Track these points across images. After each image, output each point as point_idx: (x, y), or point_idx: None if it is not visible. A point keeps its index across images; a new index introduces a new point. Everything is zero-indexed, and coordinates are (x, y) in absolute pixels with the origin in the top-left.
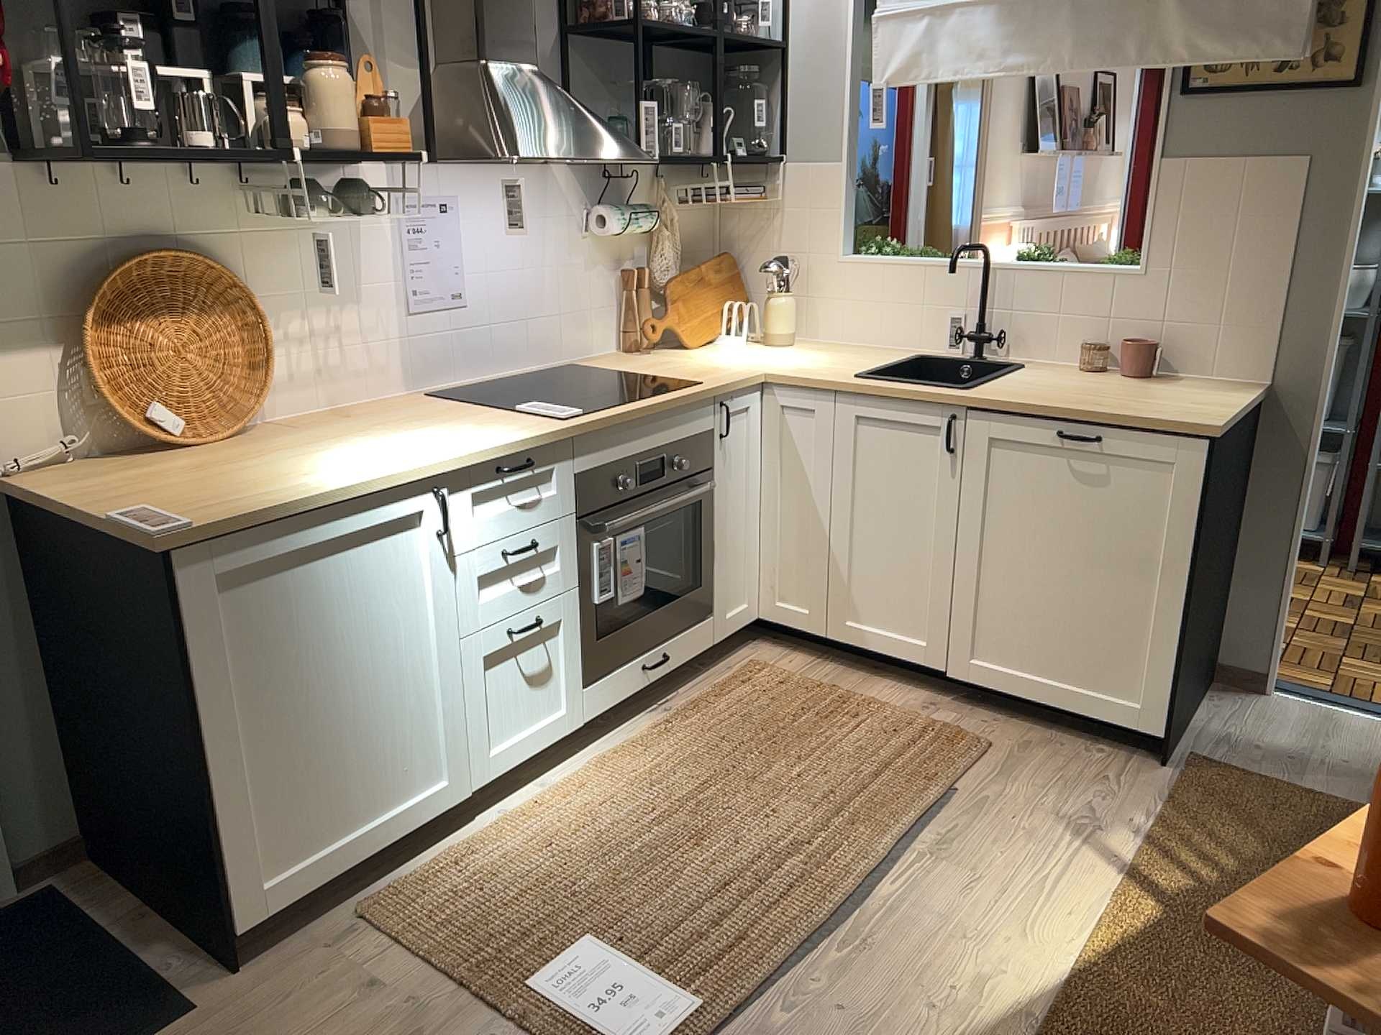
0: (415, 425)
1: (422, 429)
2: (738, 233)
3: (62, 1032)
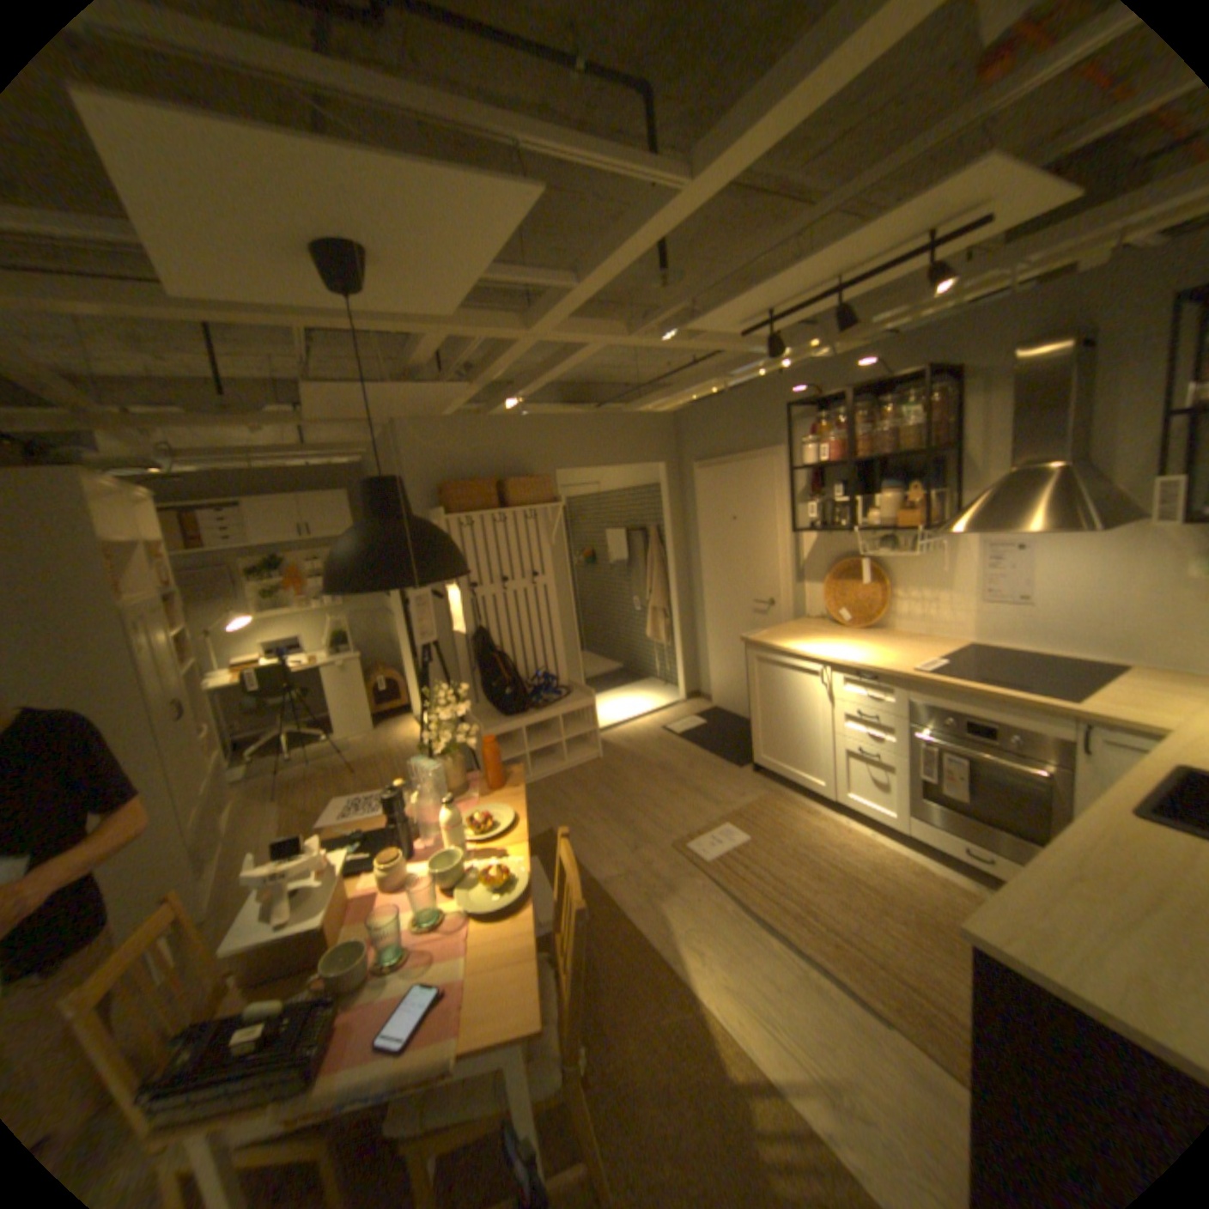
0: (893, 648)
1: (884, 649)
2: None
3: (736, 751)
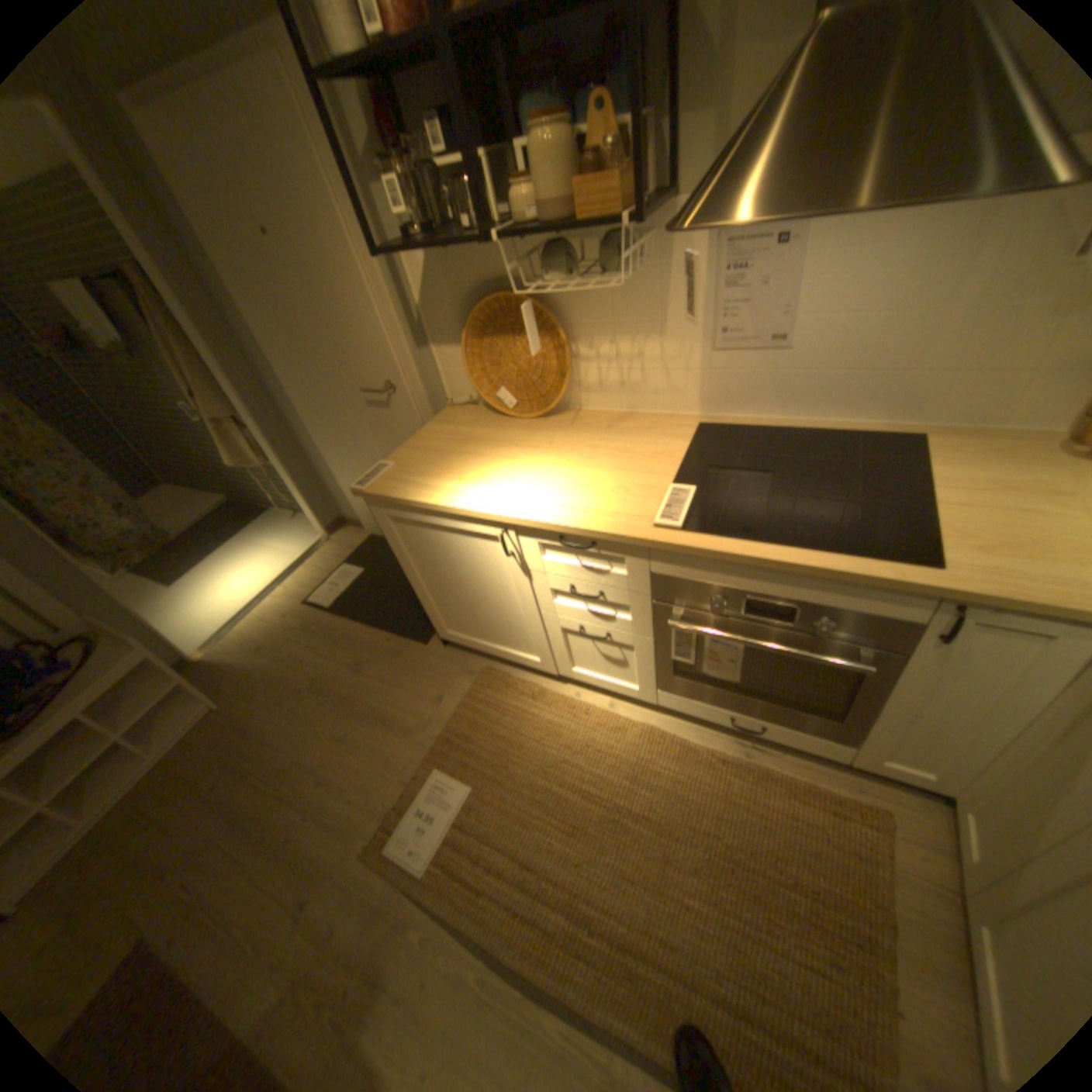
0: (600, 461)
1: (589, 469)
2: None
3: (414, 613)
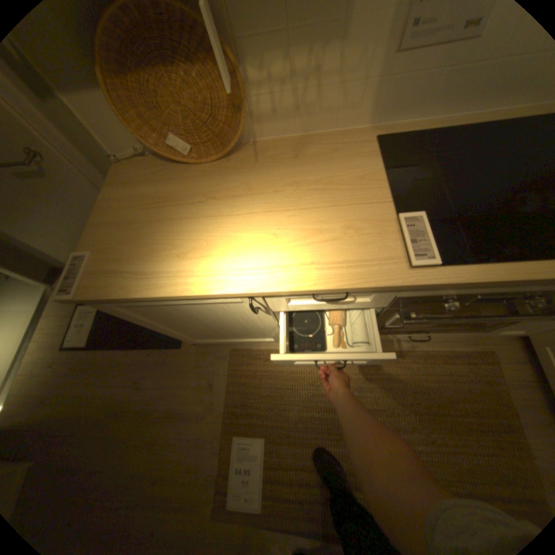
0: (311, 199)
1: (306, 210)
2: None
3: None
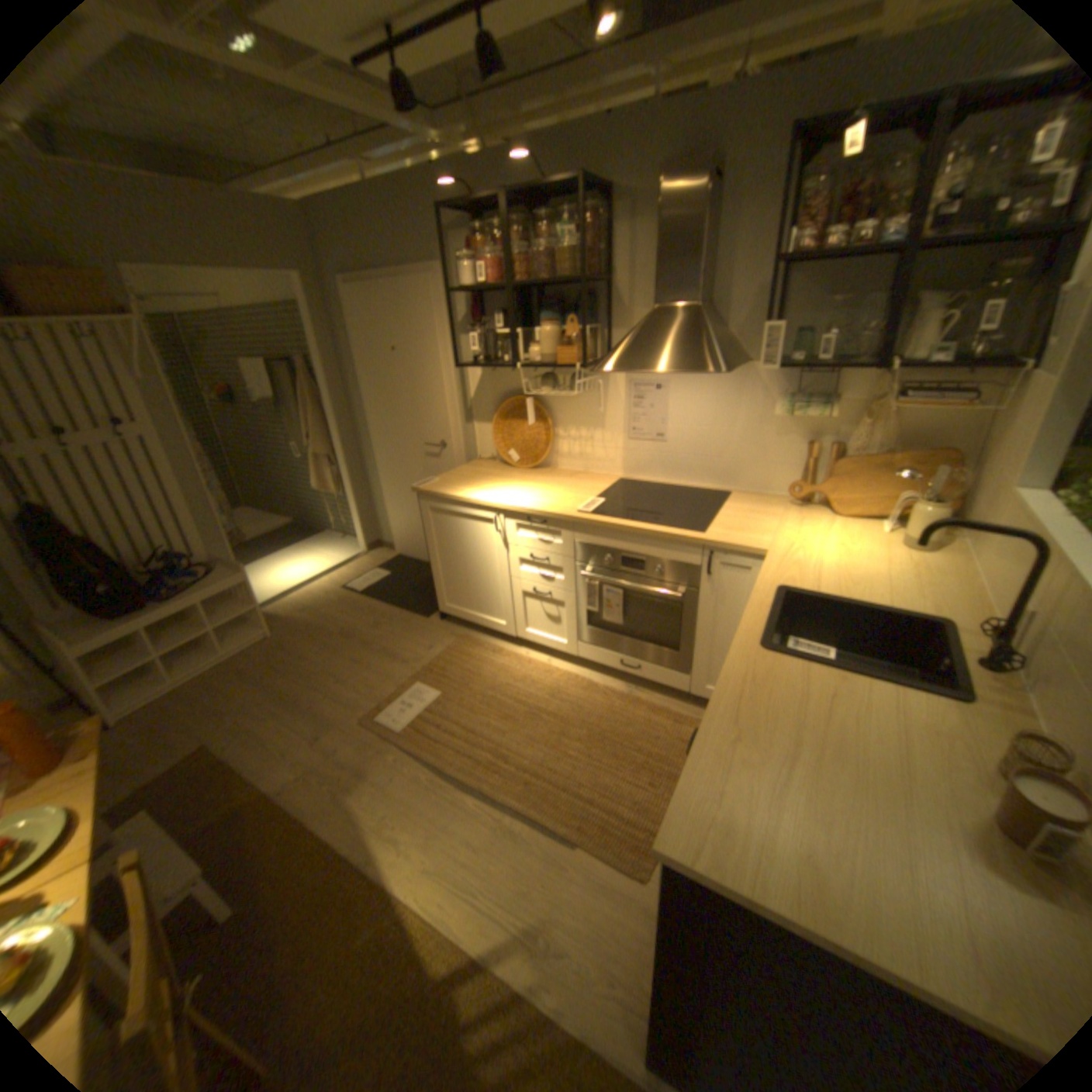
0: (558, 489)
1: (550, 491)
2: (995, 433)
3: (422, 601)
